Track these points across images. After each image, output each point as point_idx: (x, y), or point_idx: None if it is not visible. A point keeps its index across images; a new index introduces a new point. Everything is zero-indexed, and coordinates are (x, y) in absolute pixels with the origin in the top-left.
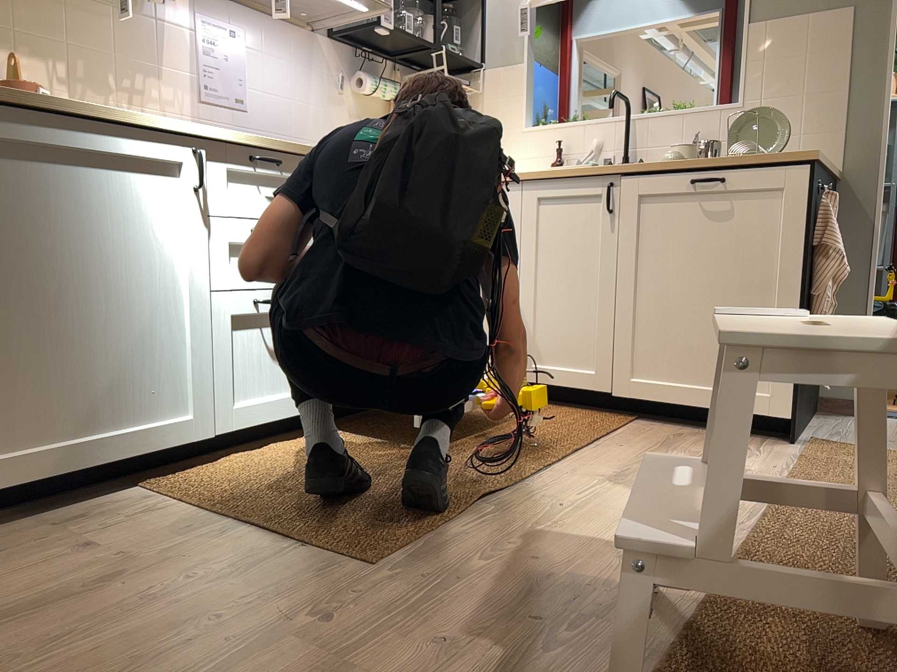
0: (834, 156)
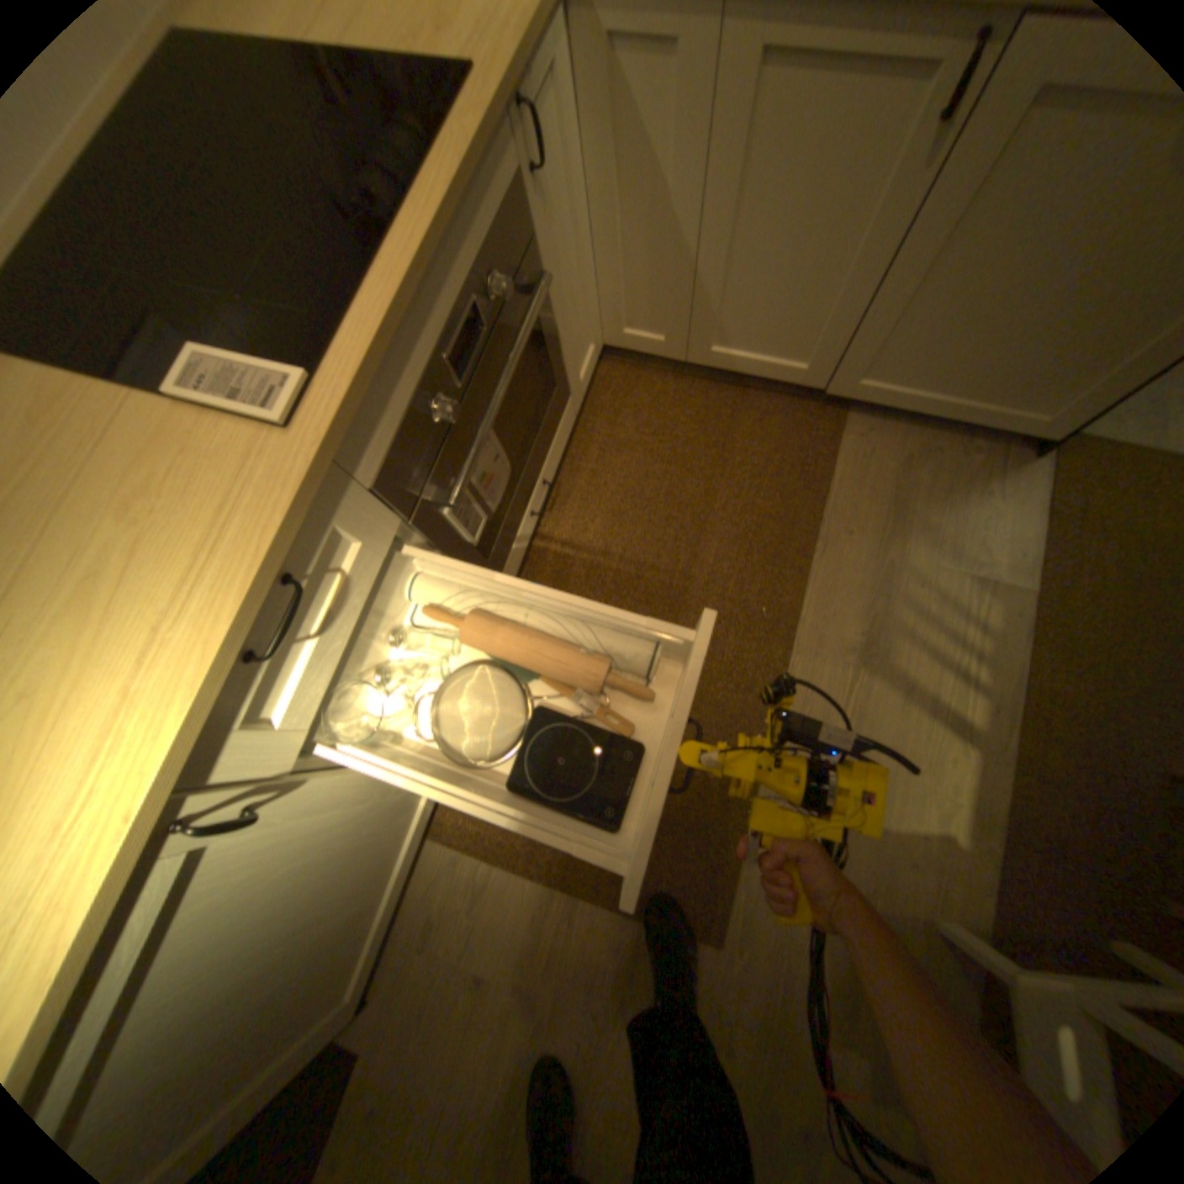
0: None
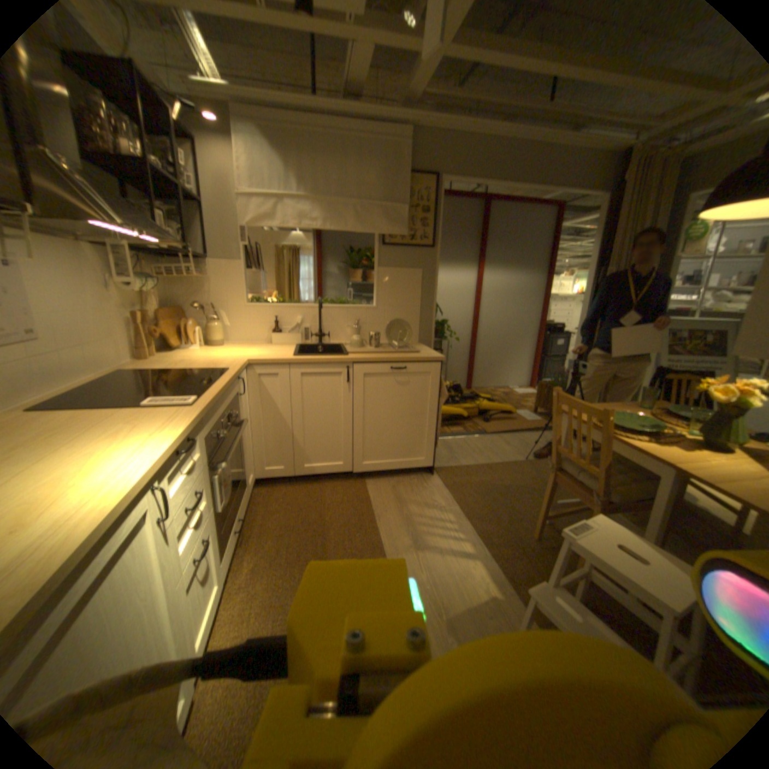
0: (415, 332)
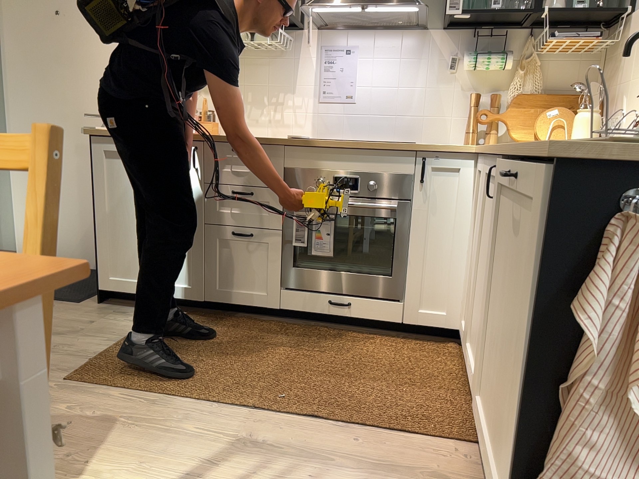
0: None
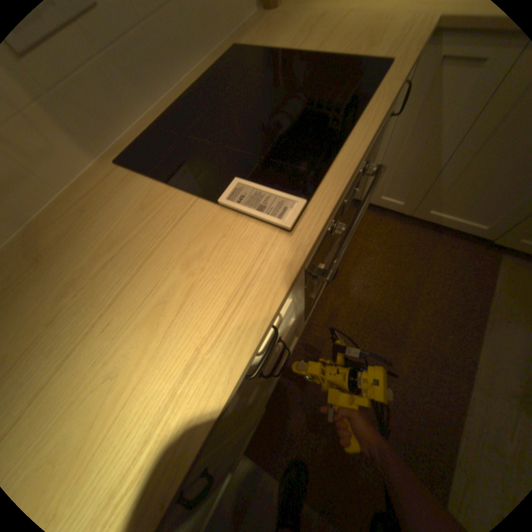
0: None
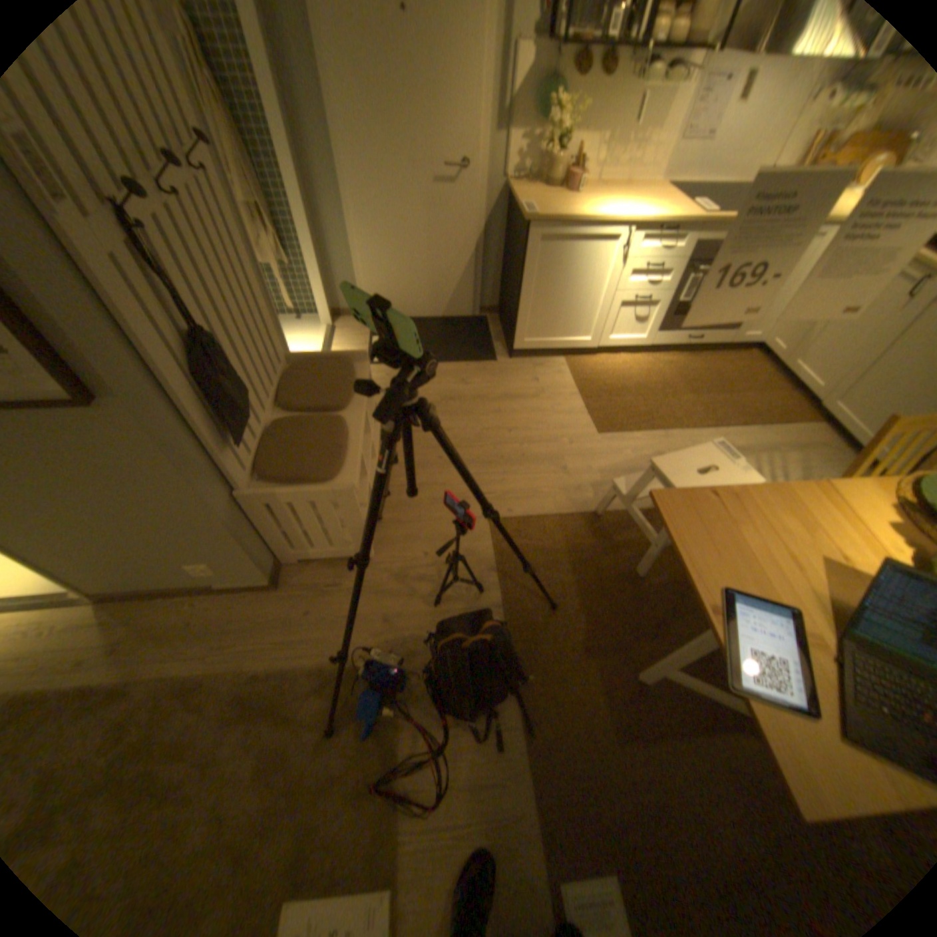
0: None
